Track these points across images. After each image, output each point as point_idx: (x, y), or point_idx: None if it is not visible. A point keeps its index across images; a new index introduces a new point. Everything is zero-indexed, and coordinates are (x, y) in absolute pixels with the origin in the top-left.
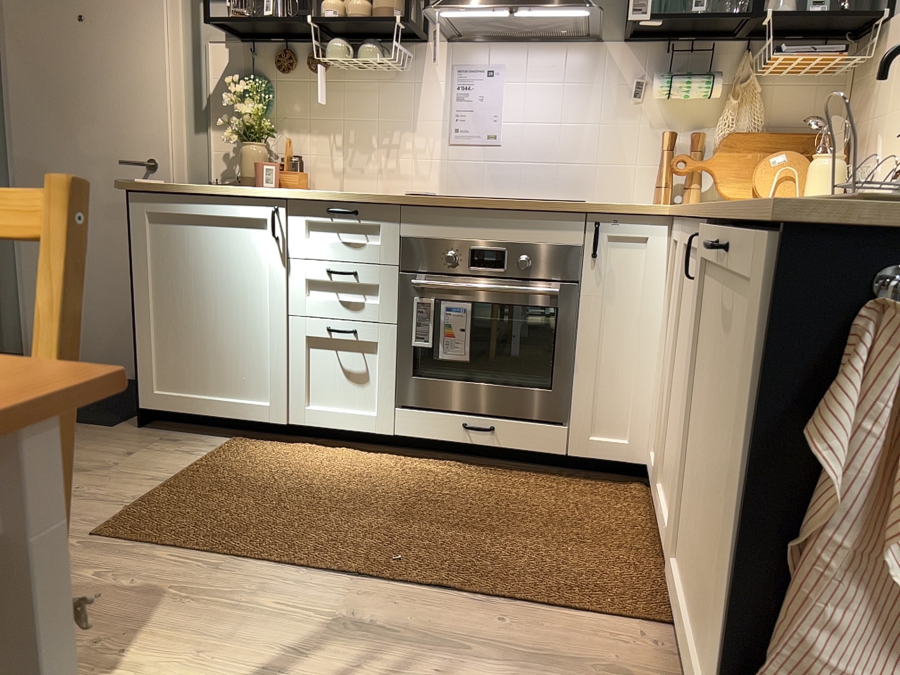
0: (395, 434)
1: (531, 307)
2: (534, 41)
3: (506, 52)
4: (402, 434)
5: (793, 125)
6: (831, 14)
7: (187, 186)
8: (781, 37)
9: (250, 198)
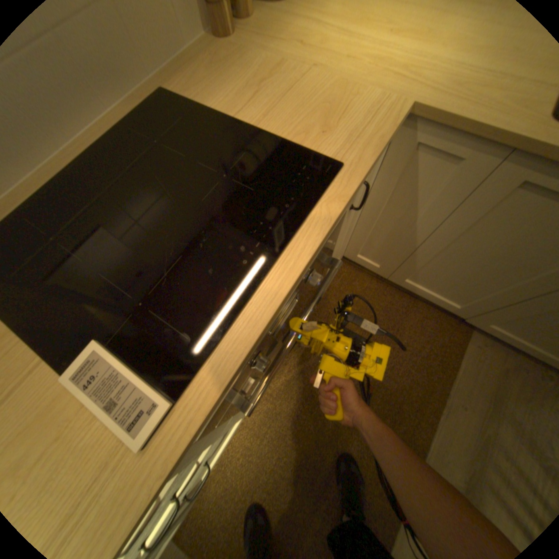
0: None
1: None
2: None
3: None
4: None
5: None
6: None
7: None
8: None
9: None
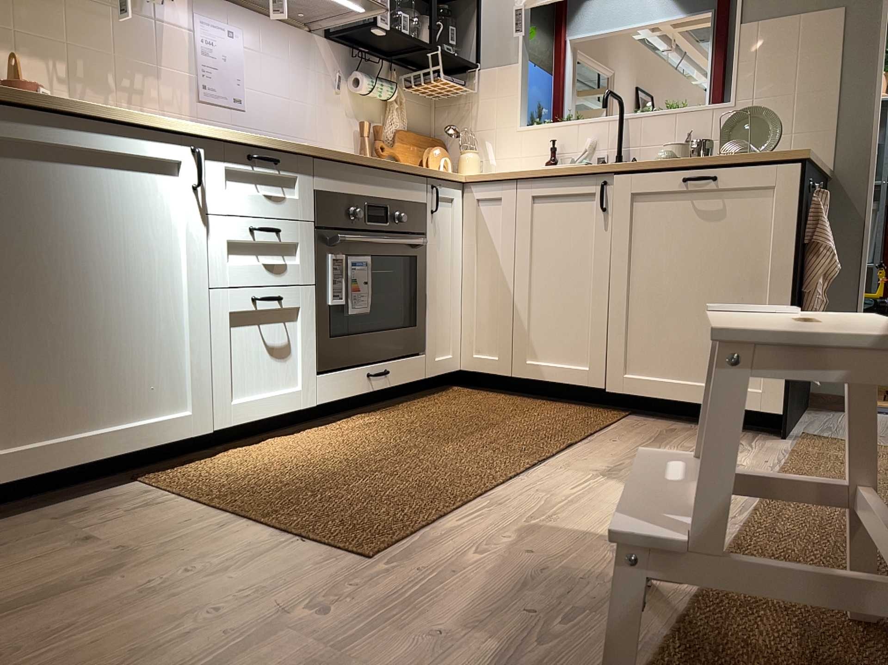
0: (317, 401)
1: (392, 256)
2: (259, 17)
3: (245, 20)
4: (323, 399)
5: (414, 129)
6: (457, 59)
7: (67, 103)
8: (409, 66)
9: (163, 133)
